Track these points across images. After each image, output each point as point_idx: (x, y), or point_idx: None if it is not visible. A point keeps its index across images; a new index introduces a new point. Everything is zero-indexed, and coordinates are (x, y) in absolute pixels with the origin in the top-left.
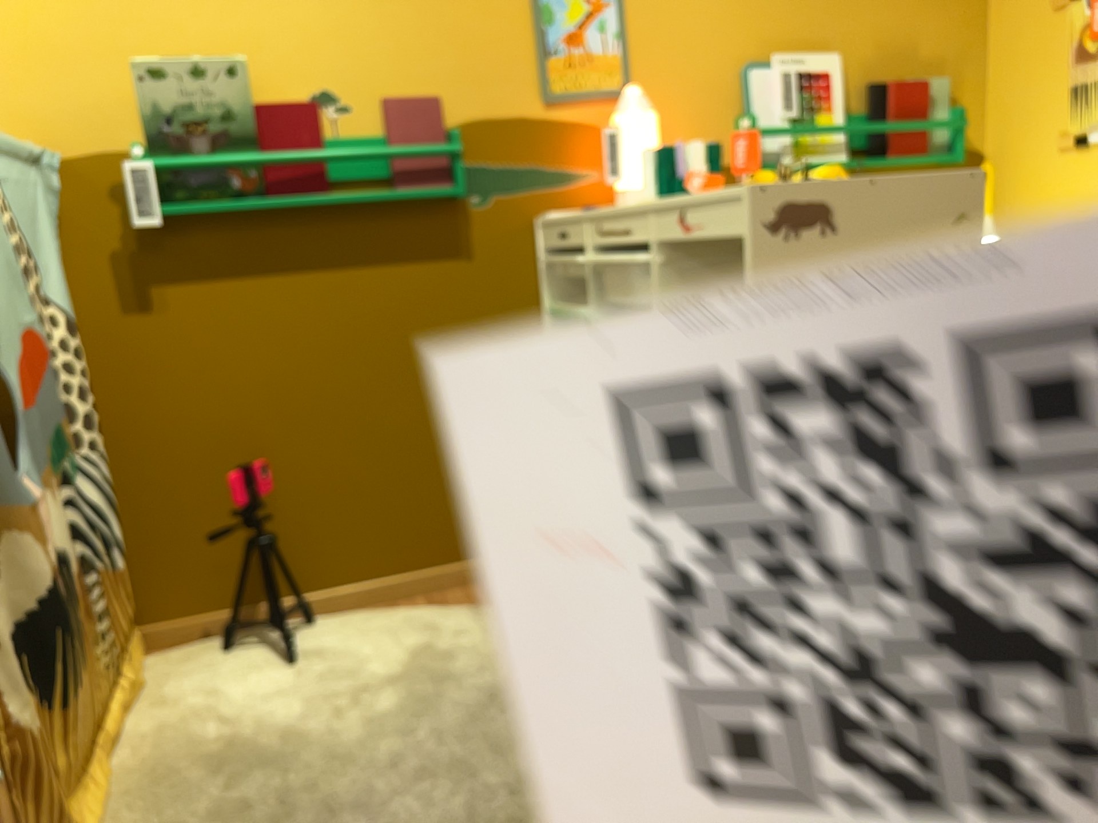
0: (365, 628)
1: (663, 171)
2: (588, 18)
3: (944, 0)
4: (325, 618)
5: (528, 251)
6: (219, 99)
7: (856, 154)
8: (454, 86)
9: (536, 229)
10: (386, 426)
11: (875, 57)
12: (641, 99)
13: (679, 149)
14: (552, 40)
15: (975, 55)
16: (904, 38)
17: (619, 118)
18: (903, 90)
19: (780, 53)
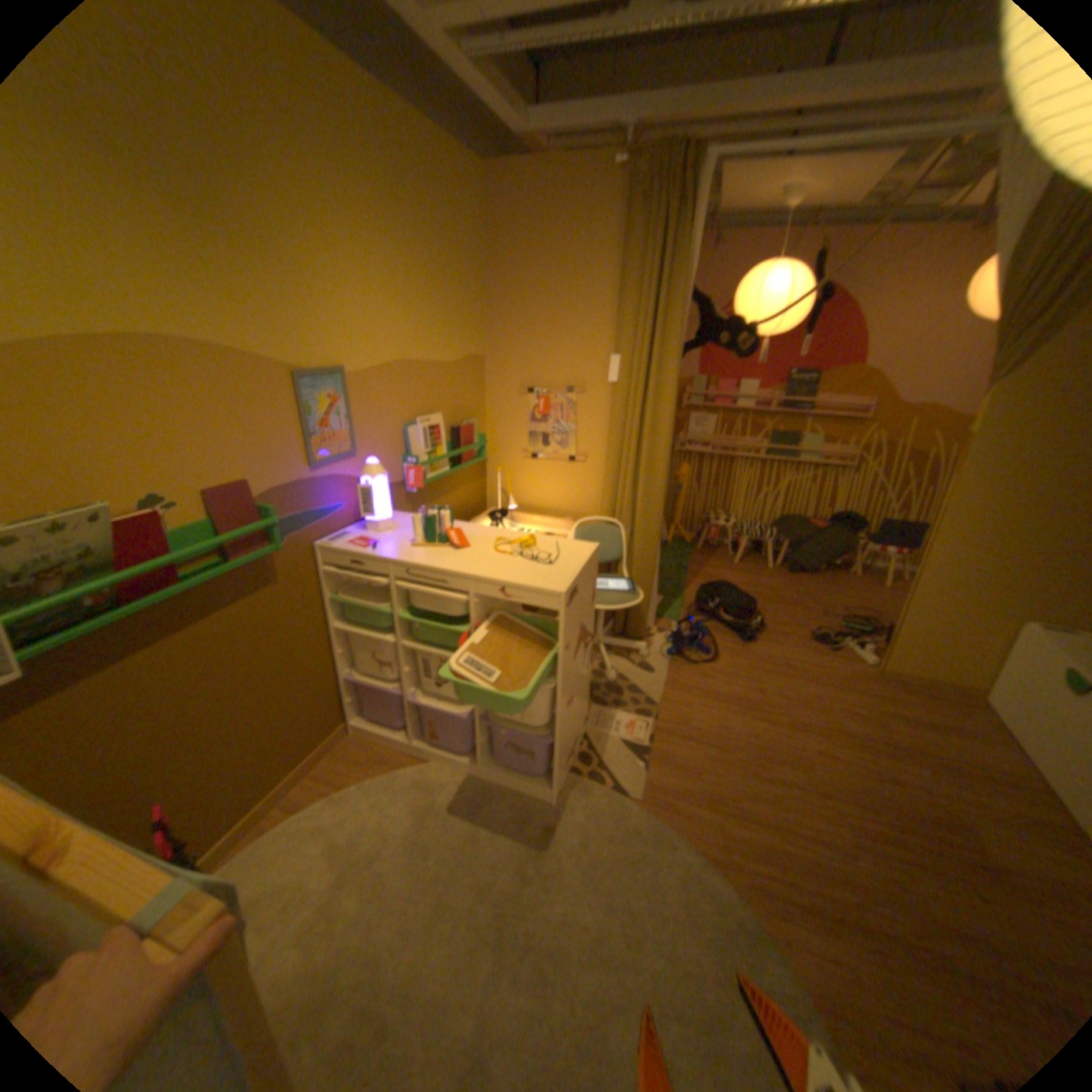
0: (265, 860)
1: (431, 531)
2: (330, 410)
3: (471, 381)
4: (218, 873)
5: (309, 566)
6: (80, 545)
7: (449, 465)
8: (253, 470)
9: (316, 552)
10: (235, 720)
11: (450, 413)
12: (381, 469)
13: (442, 520)
14: (311, 428)
15: (481, 406)
16: (460, 401)
17: (367, 479)
18: (465, 432)
19: (417, 416)
